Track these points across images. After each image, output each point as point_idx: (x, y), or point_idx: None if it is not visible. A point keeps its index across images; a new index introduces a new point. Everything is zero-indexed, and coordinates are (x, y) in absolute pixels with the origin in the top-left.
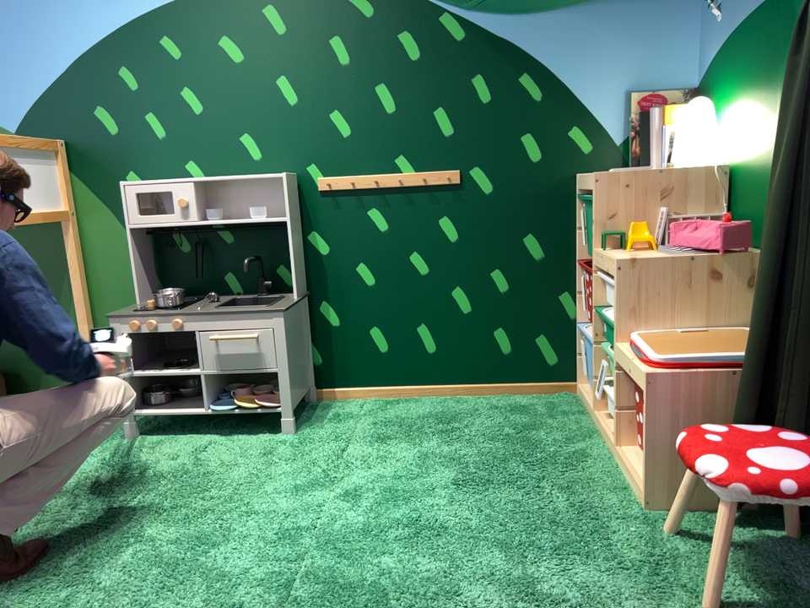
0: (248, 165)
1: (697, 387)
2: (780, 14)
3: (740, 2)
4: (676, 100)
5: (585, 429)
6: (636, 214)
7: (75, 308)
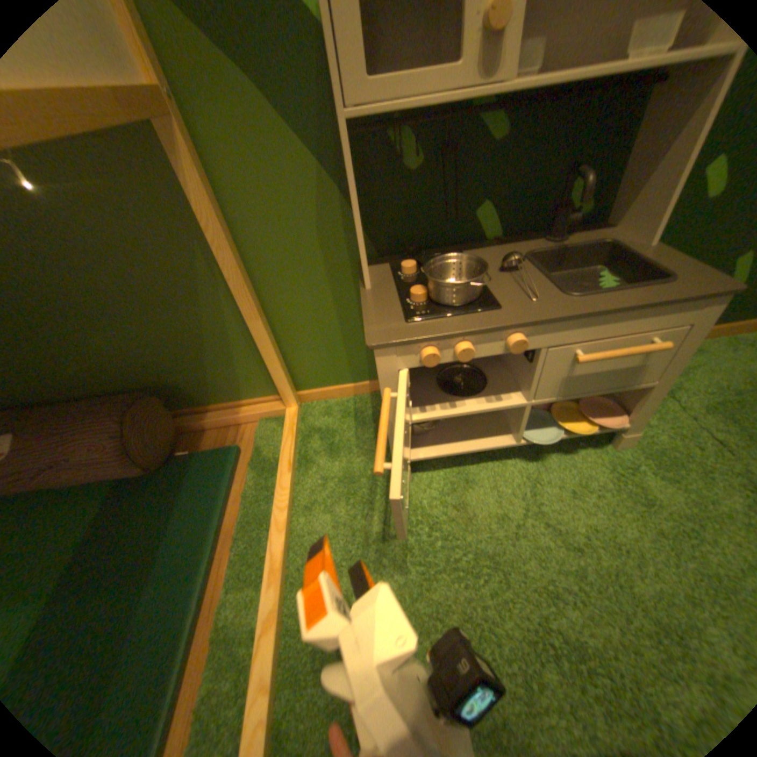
0: None
1: None
2: None
3: None
4: None
5: None
6: None
7: (237, 299)
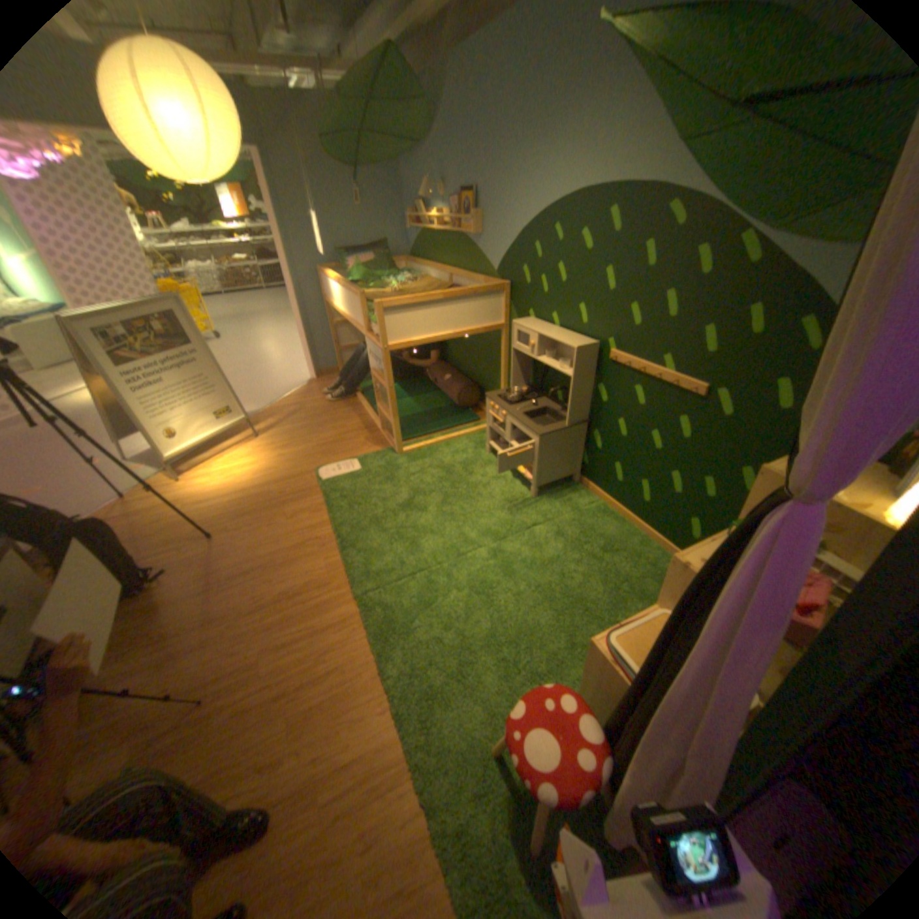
0: (577, 326)
1: (610, 678)
2: None
3: None
4: None
5: None
6: None
7: (499, 375)
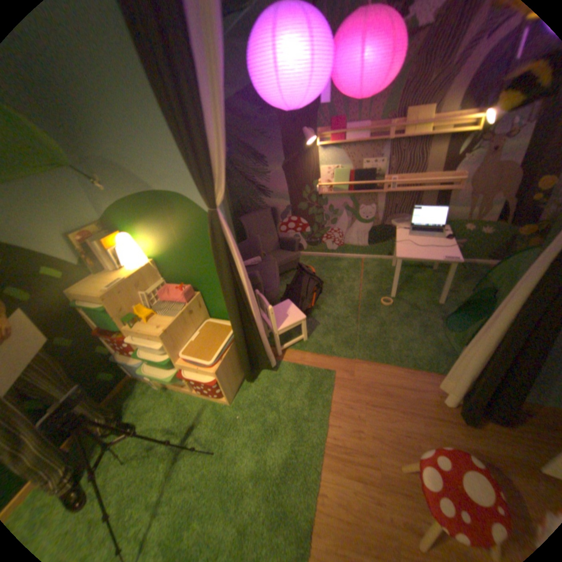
0: None
1: (226, 361)
2: (158, 202)
3: (119, 186)
4: (94, 230)
5: (163, 394)
6: (130, 302)
7: None
